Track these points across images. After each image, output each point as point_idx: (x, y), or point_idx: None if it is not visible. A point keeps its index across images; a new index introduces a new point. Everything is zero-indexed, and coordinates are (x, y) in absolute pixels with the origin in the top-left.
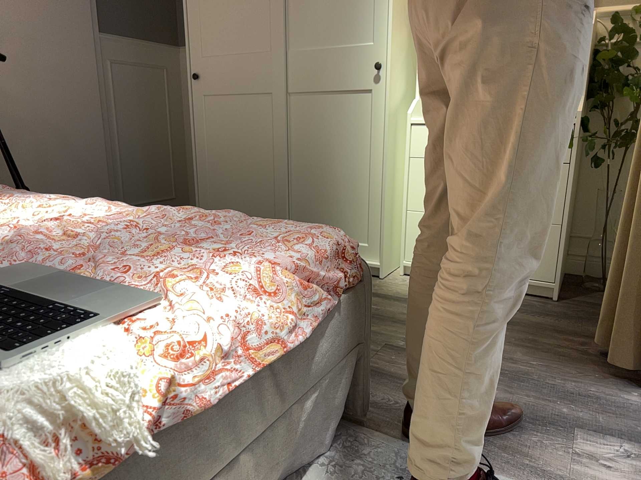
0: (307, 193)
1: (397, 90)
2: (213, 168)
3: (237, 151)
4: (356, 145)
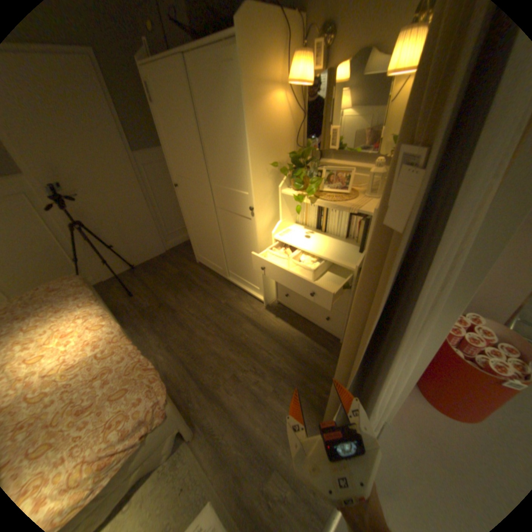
0: (232, 257)
1: (267, 218)
2: (194, 231)
3: (201, 227)
4: (249, 244)
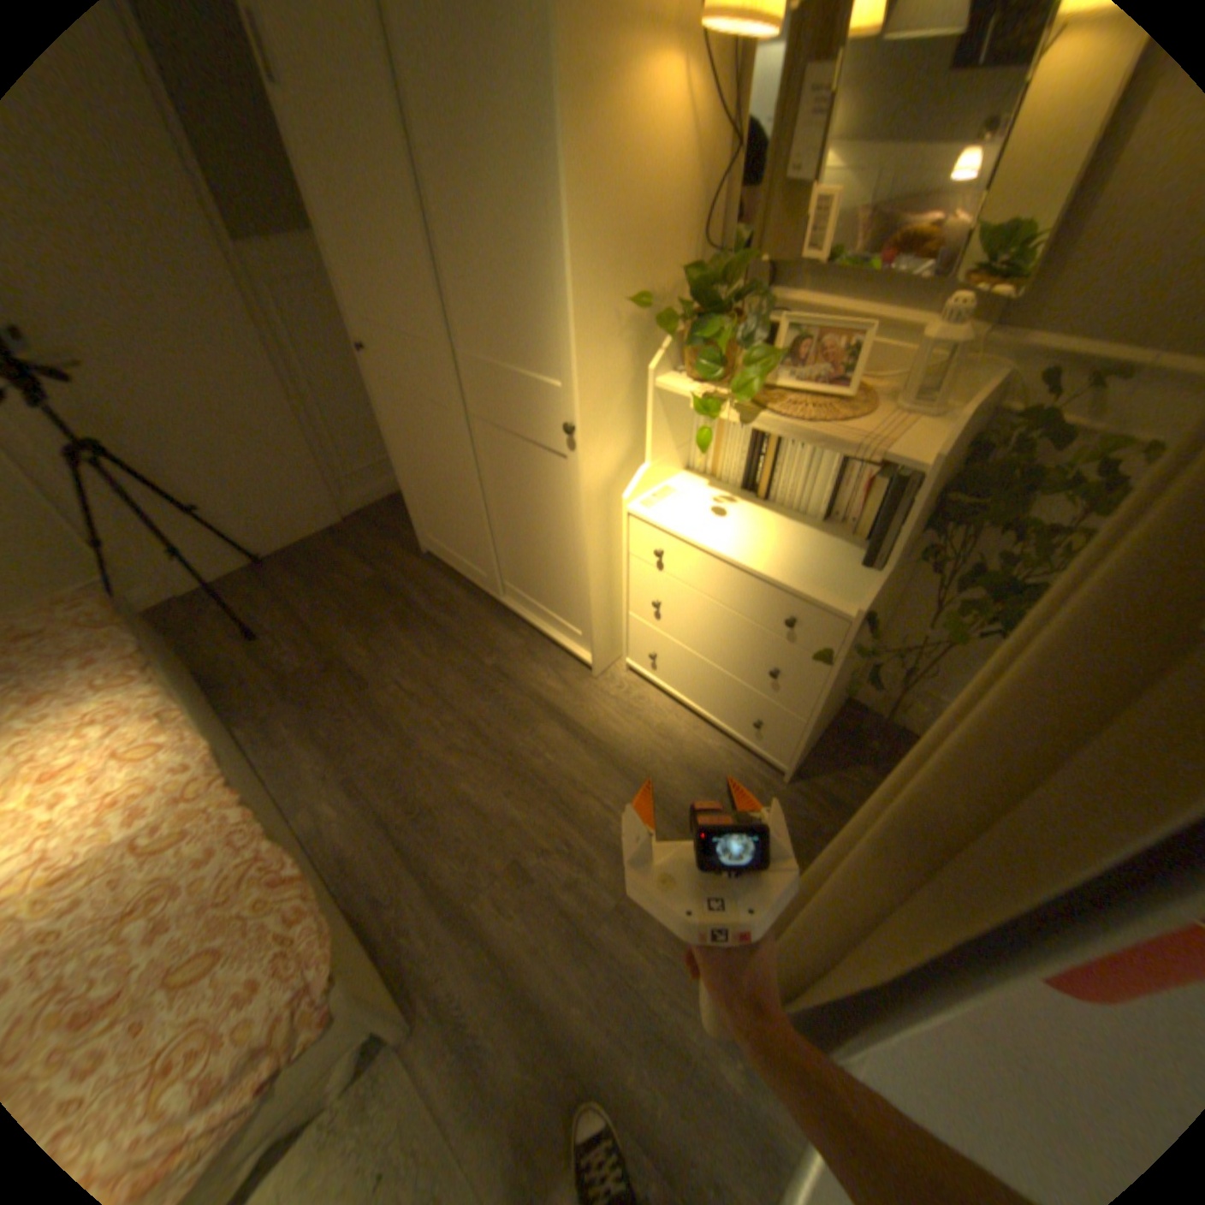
0: (513, 548)
1: (611, 457)
2: (412, 474)
3: (429, 466)
4: (558, 521)
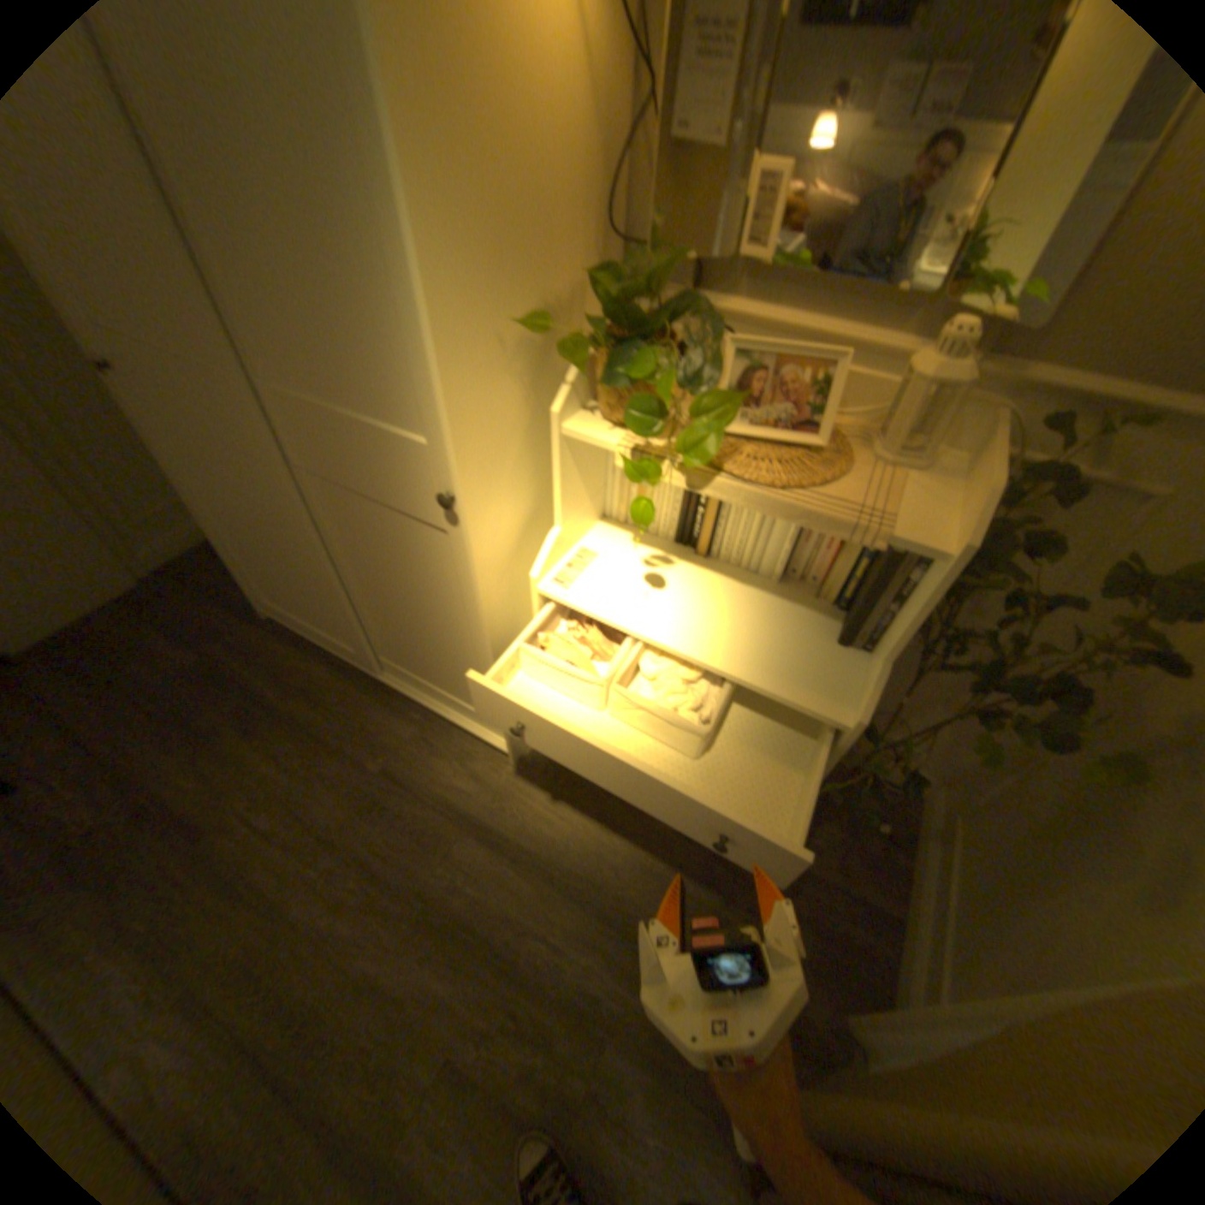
0: (384, 623)
1: (508, 526)
2: (224, 531)
3: (247, 524)
4: (442, 601)
